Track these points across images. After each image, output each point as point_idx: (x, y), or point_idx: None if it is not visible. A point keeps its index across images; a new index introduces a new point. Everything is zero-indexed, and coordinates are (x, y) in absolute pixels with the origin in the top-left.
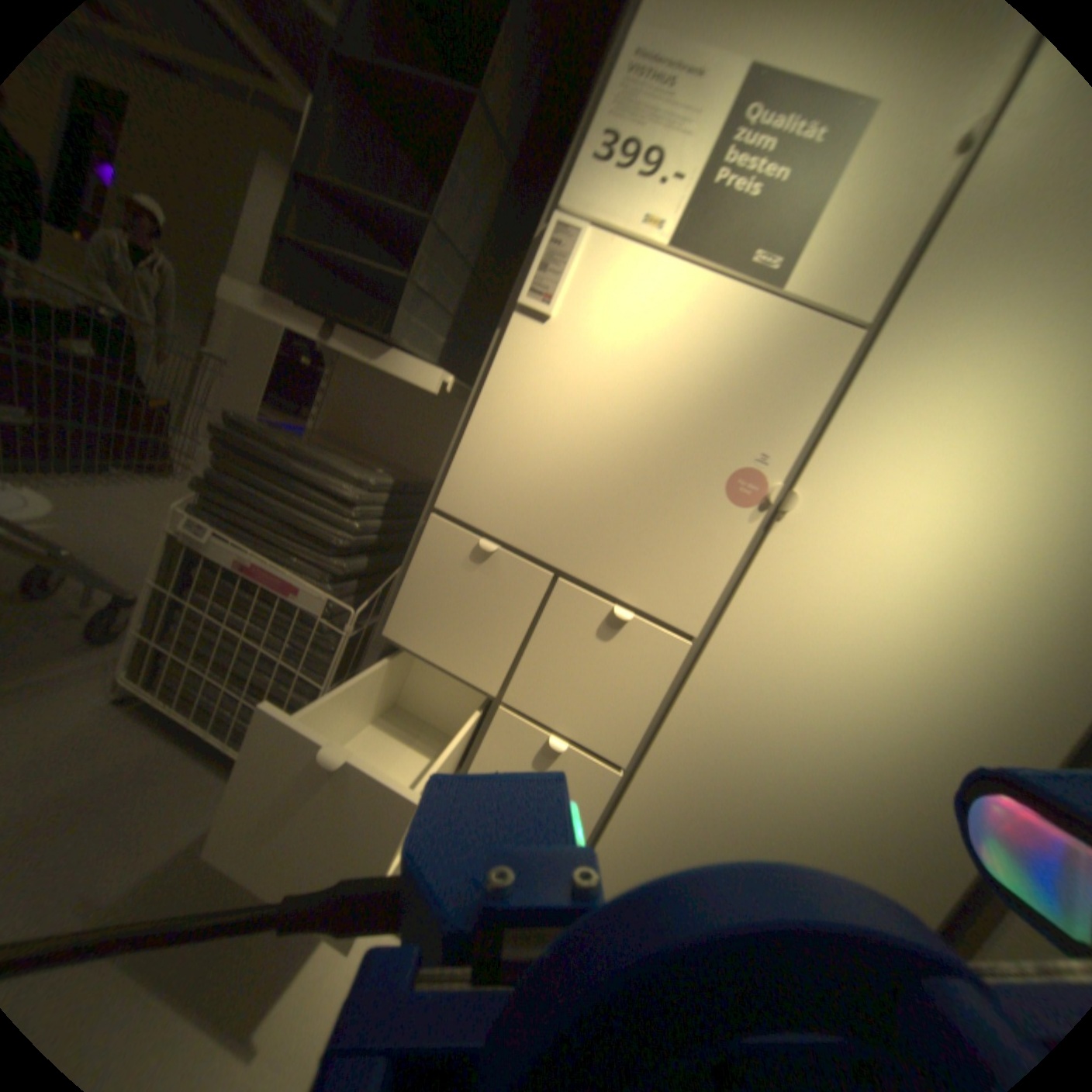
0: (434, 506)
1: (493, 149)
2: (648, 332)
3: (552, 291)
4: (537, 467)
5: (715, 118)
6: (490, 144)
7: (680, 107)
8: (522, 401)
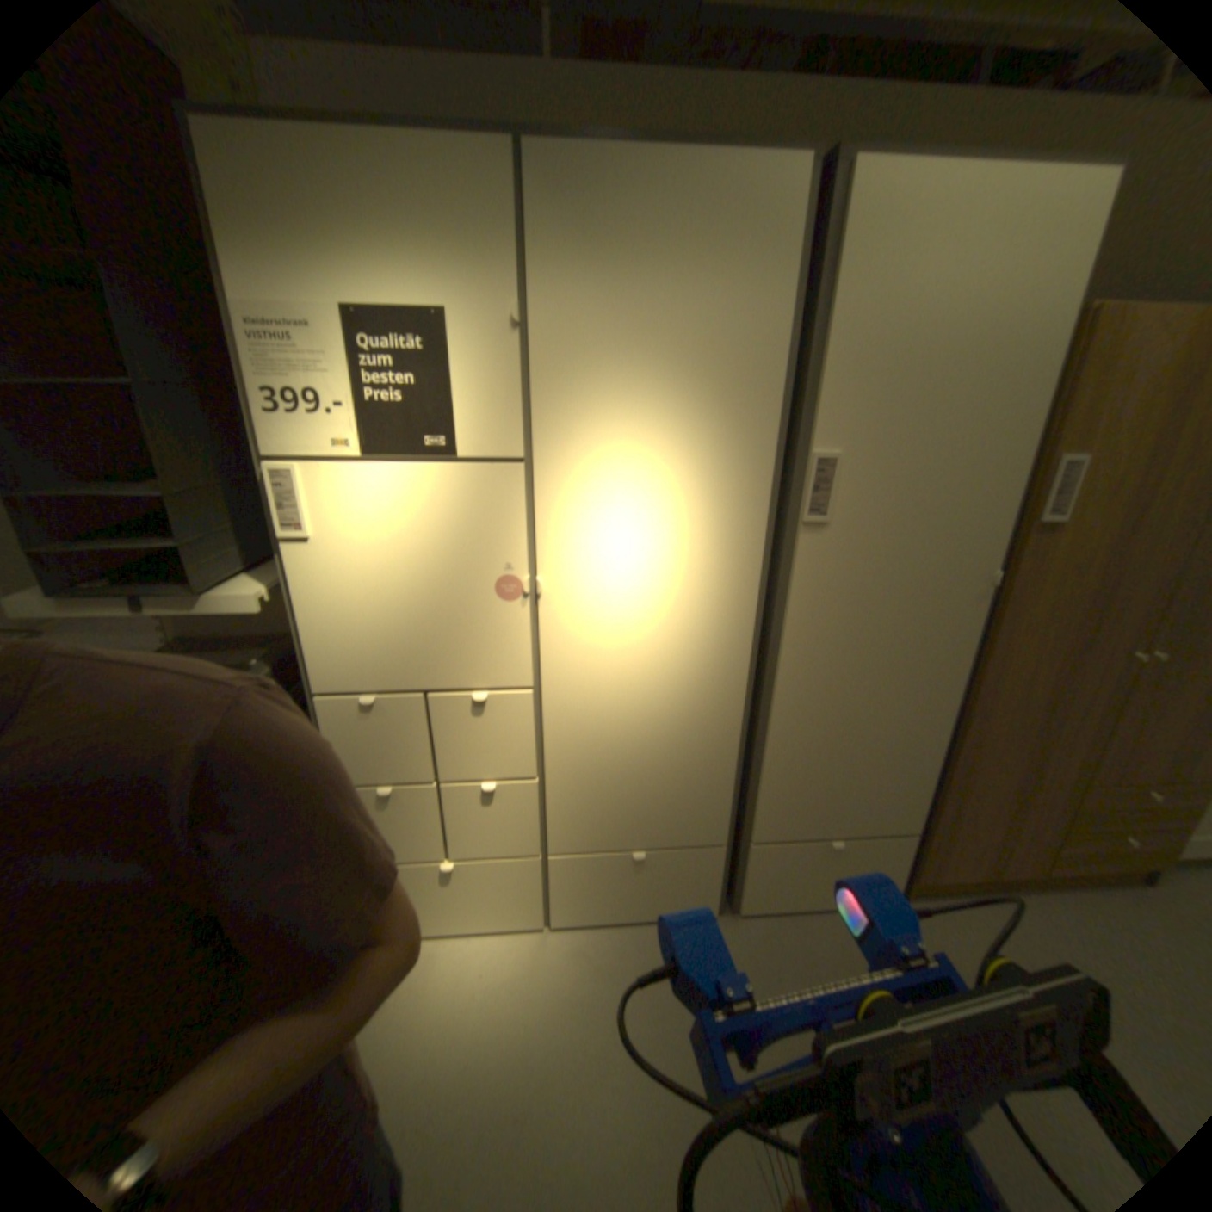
0: (311, 690)
1: (171, 398)
2: (383, 517)
3: (295, 518)
4: (365, 635)
5: (335, 351)
6: (165, 399)
7: (303, 350)
8: (325, 598)
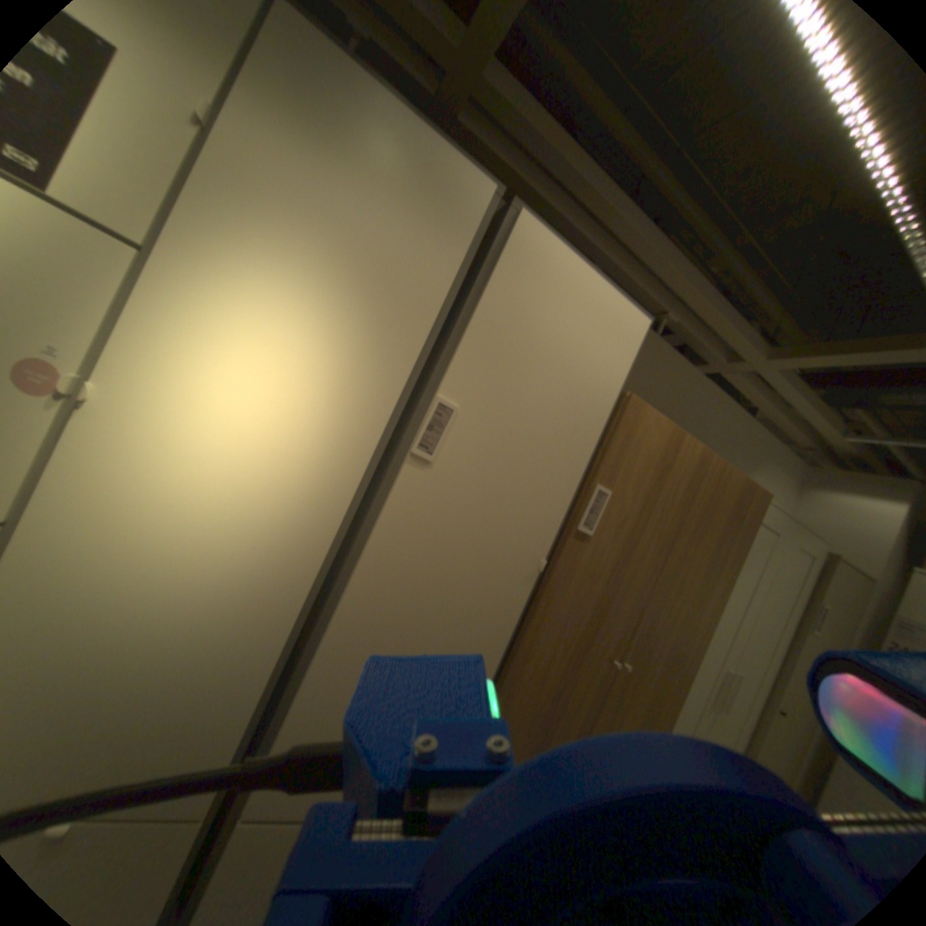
0: None
1: None
2: None
3: None
4: None
5: None
6: None
7: None
8: None
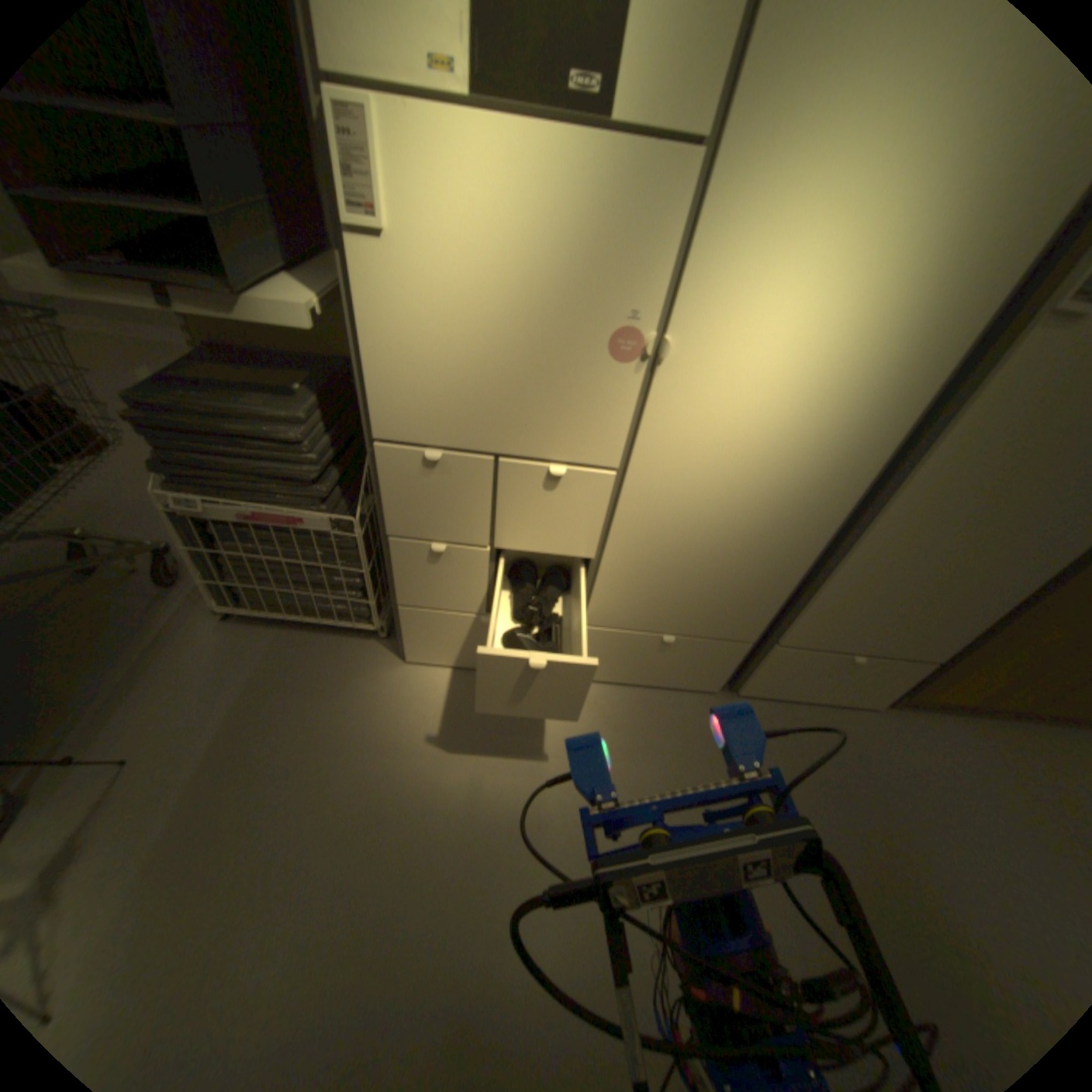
0: (371, 433)
1: None
2: (487, 210)
3: (367, 193)
4: (440, 378)
5: None
6: None
7: None
8: (397, 322)
